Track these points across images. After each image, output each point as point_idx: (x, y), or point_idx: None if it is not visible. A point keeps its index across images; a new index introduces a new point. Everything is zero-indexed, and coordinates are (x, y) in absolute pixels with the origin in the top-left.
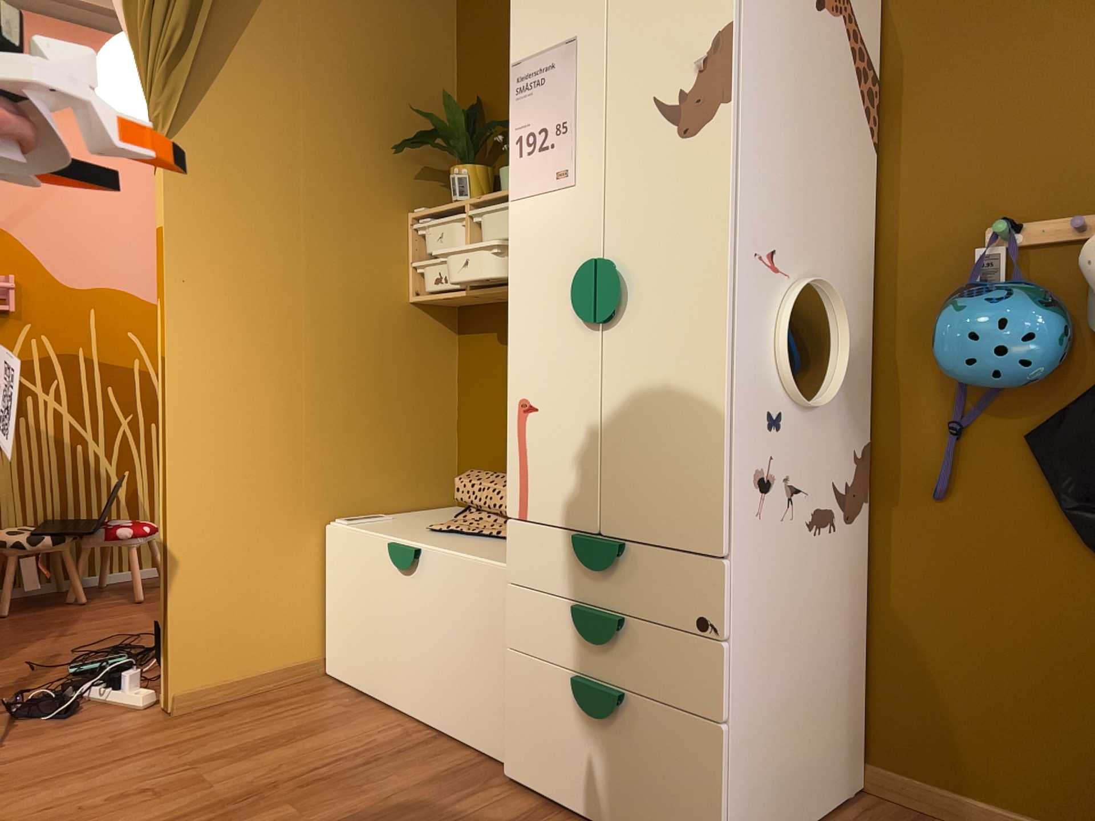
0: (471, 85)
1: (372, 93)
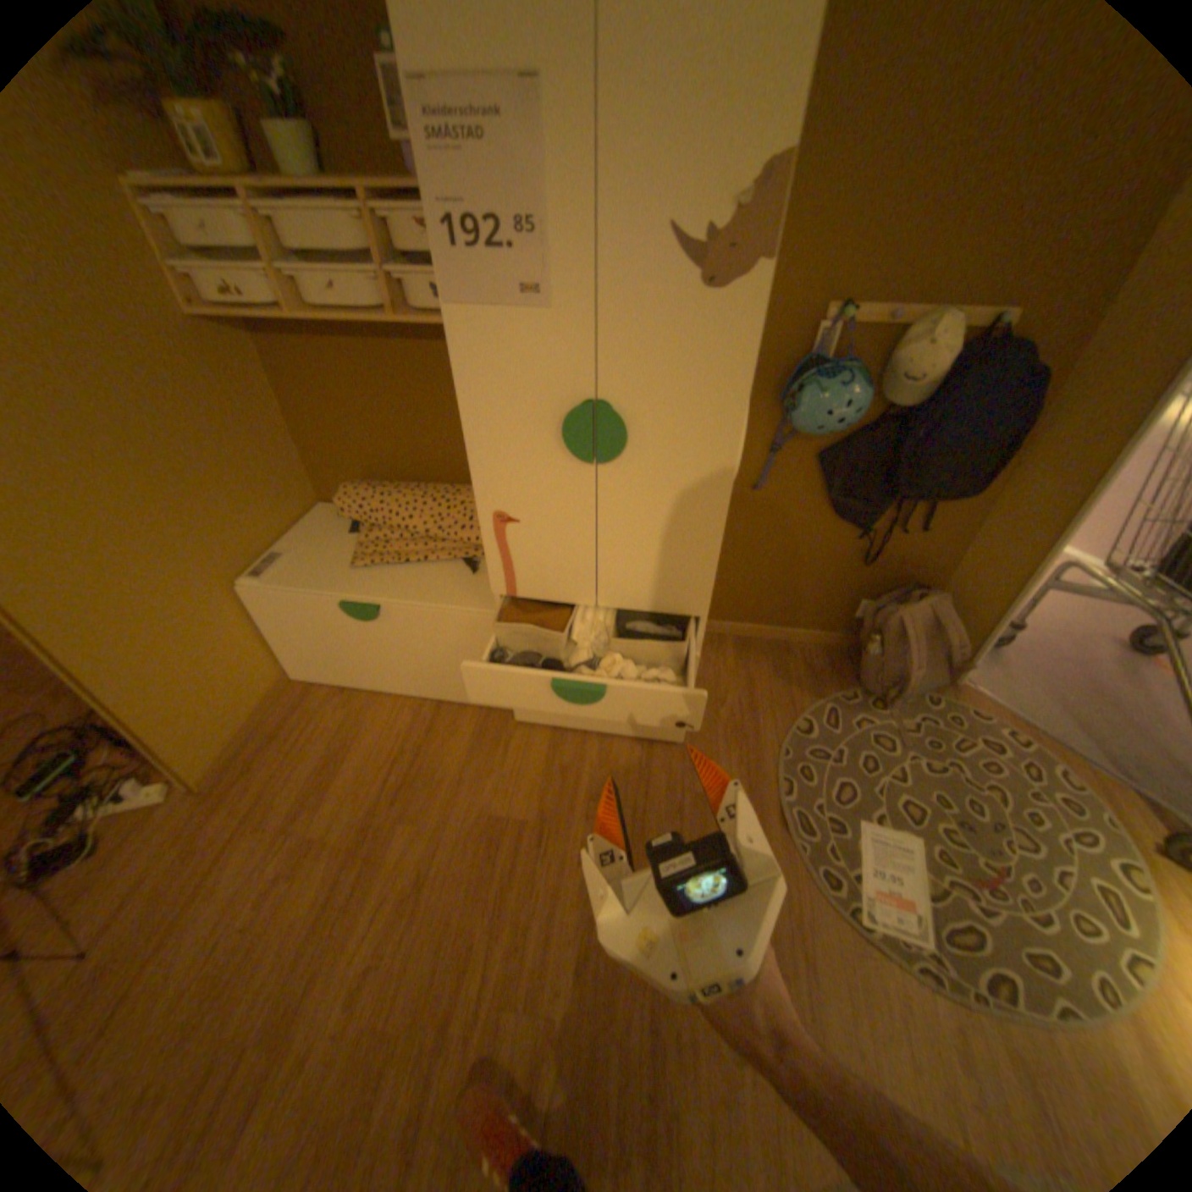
0: None
1: None
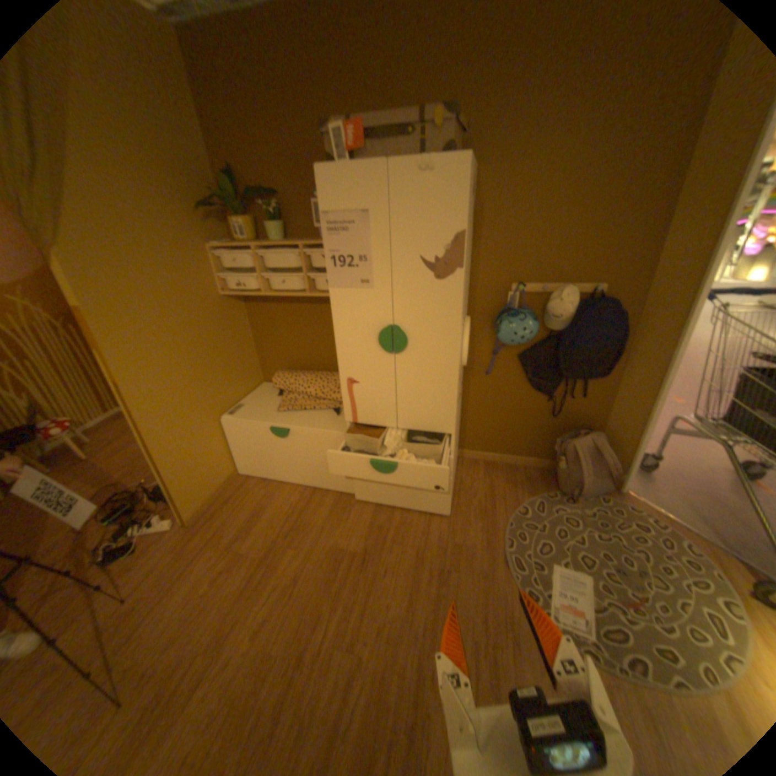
0: (215, 150)
1: (160, 167)
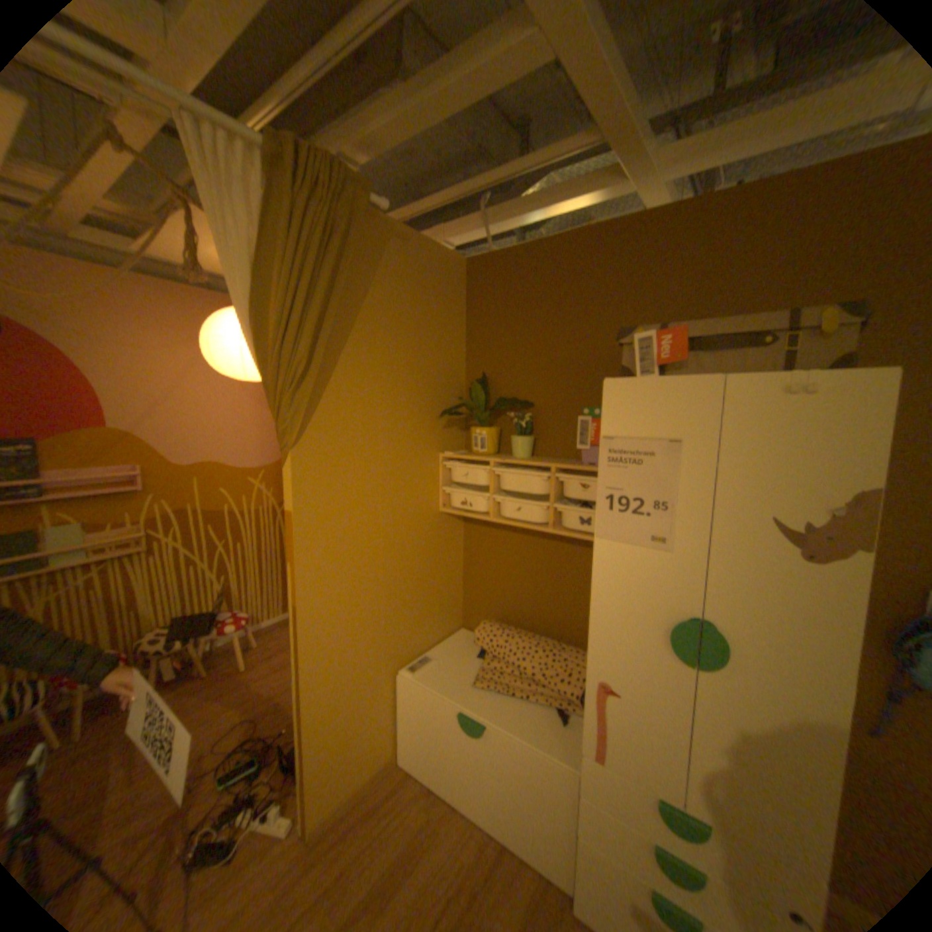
0: (476, 361)
1: (419, 376)
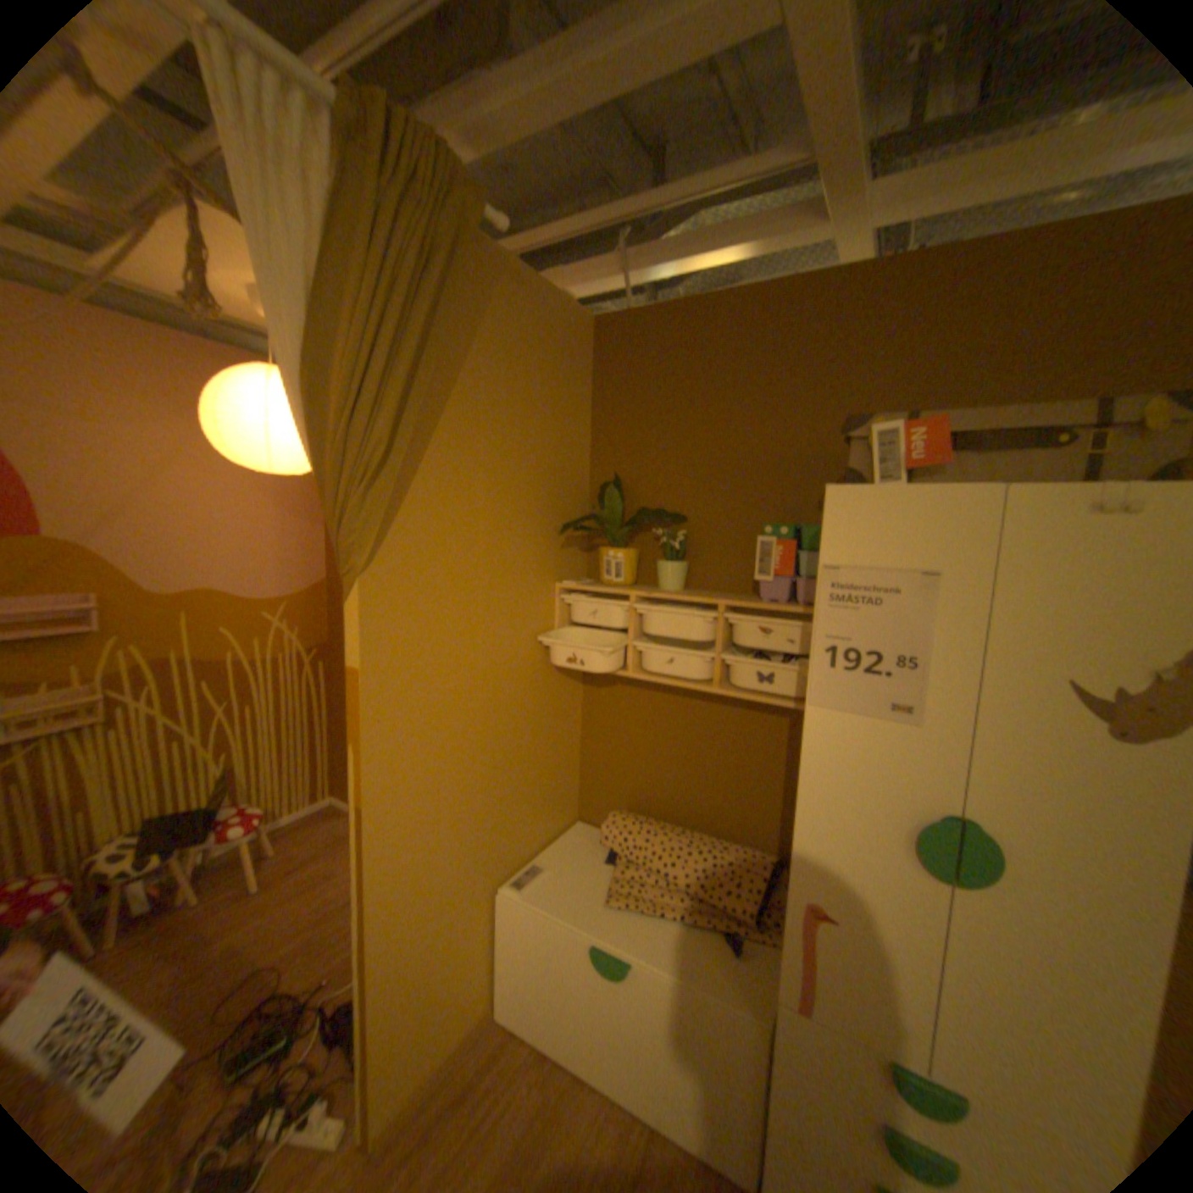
0: (606, 458)
1: (533, 475)
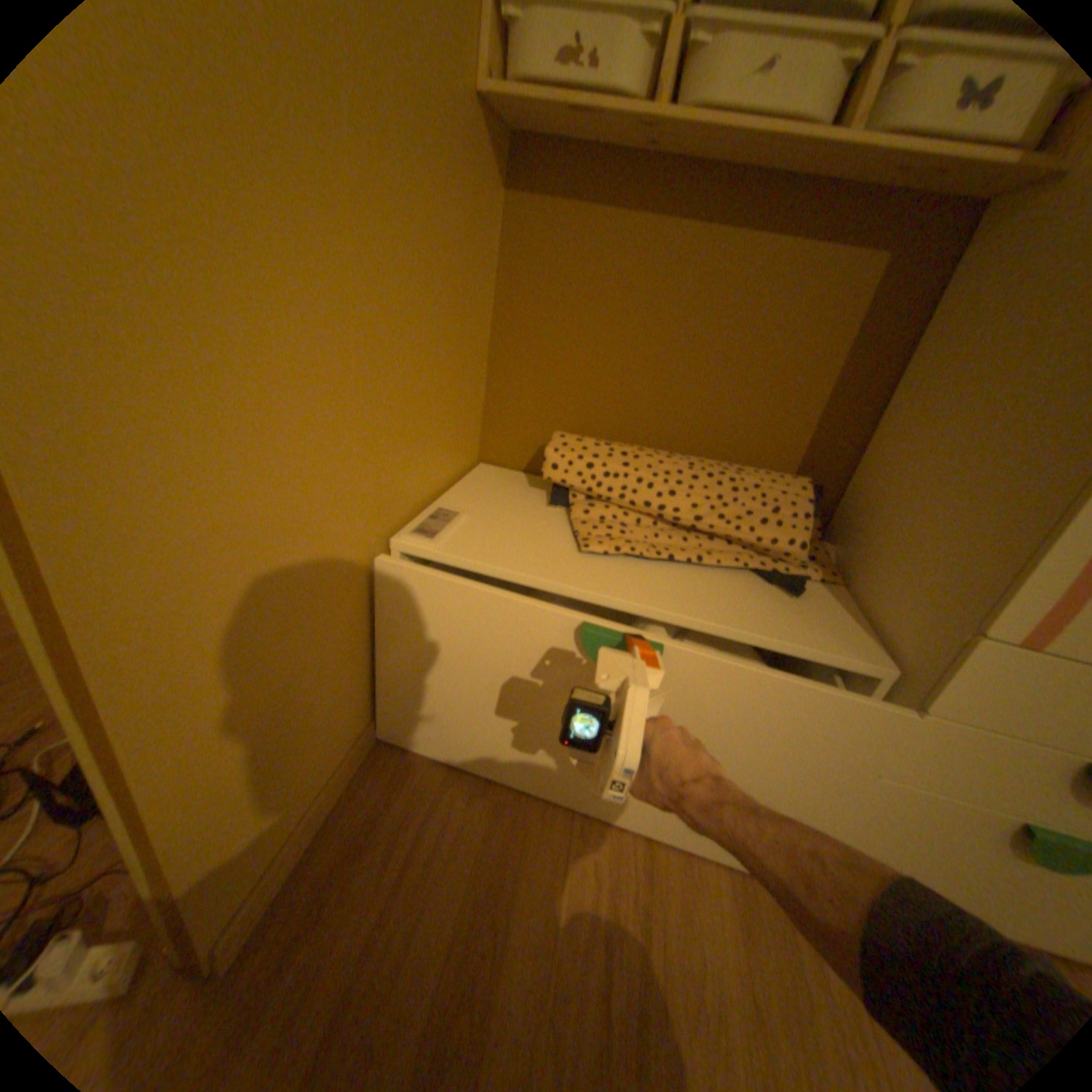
0: None
1: None
